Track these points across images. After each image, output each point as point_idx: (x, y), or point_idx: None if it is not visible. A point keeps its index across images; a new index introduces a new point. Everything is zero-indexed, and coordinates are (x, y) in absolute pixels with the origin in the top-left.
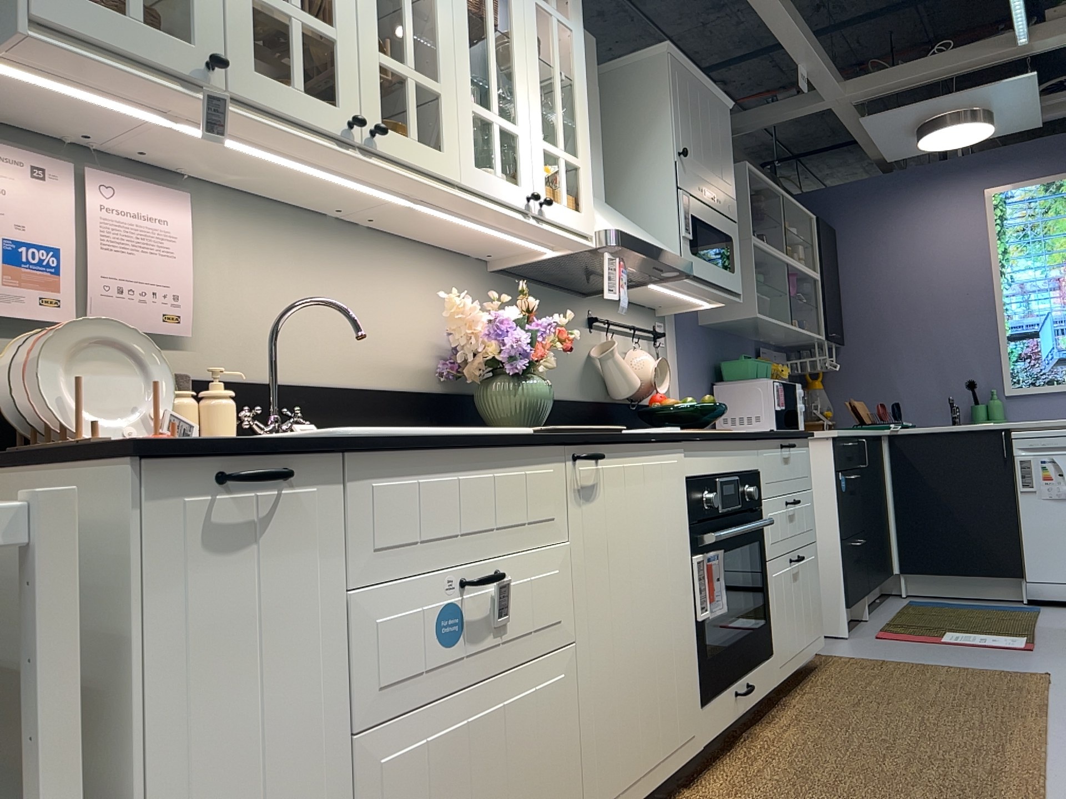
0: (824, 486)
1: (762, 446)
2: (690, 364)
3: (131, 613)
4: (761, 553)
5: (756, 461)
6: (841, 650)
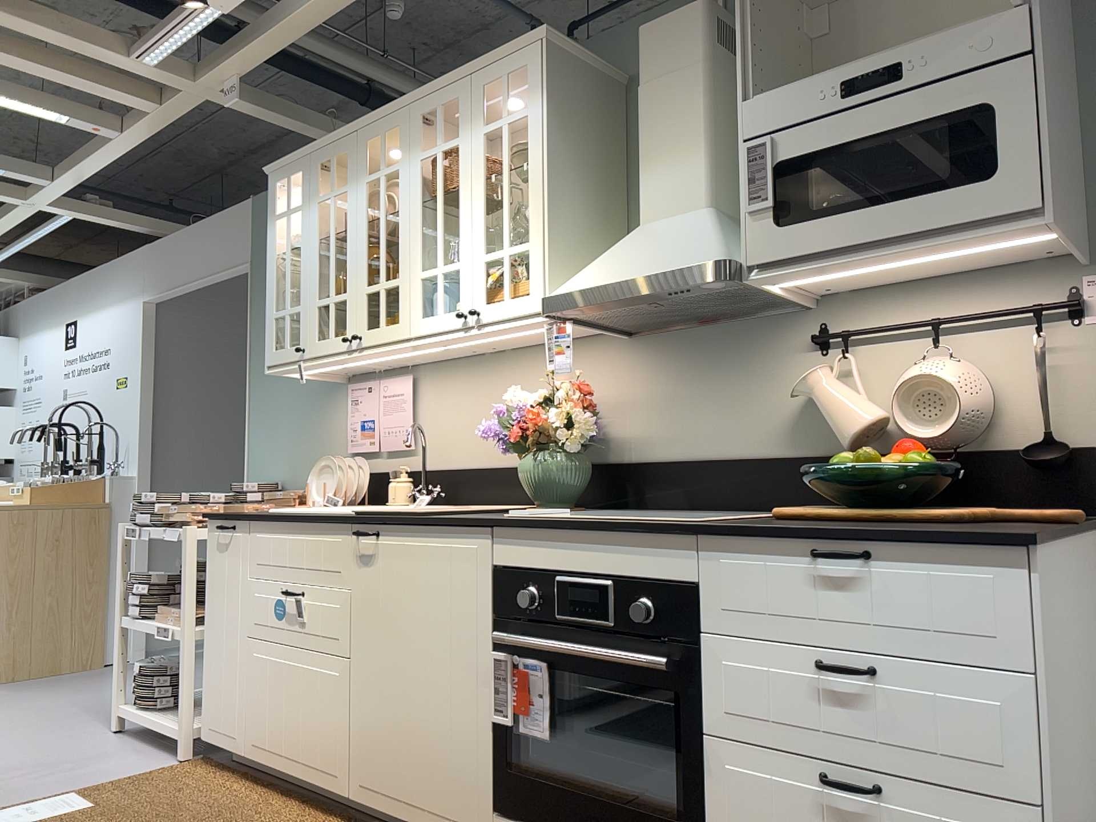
0: None
1: (714, 546)
2: None
3: (207, 565)
4: (688, 716)
5: (684, 568)
6: None
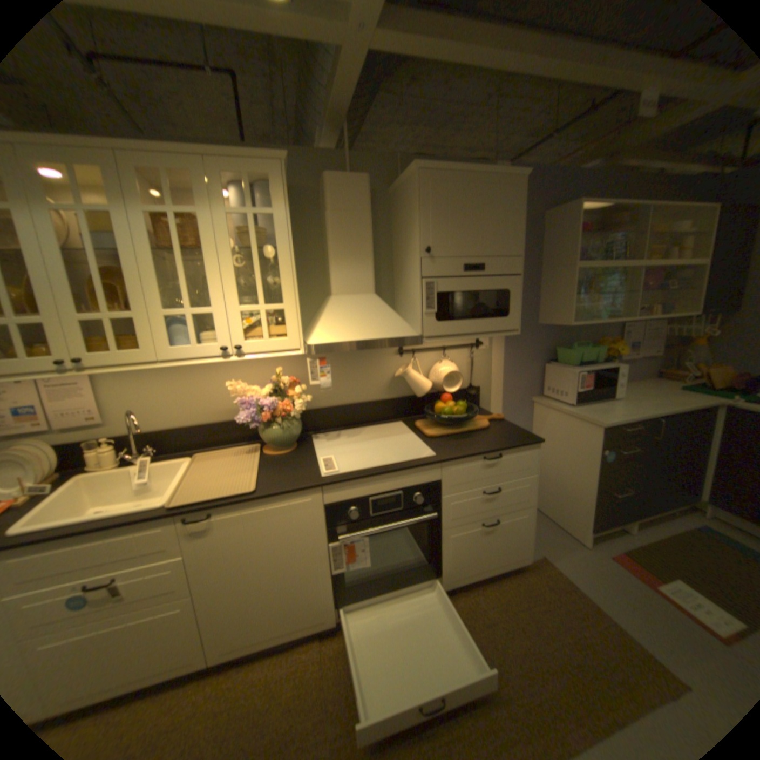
0: (593, 456)
1: (448, 465)
2: (517, 354)
3: None
4: (435, 527)
5: (435, 476)
6: (566, 562)
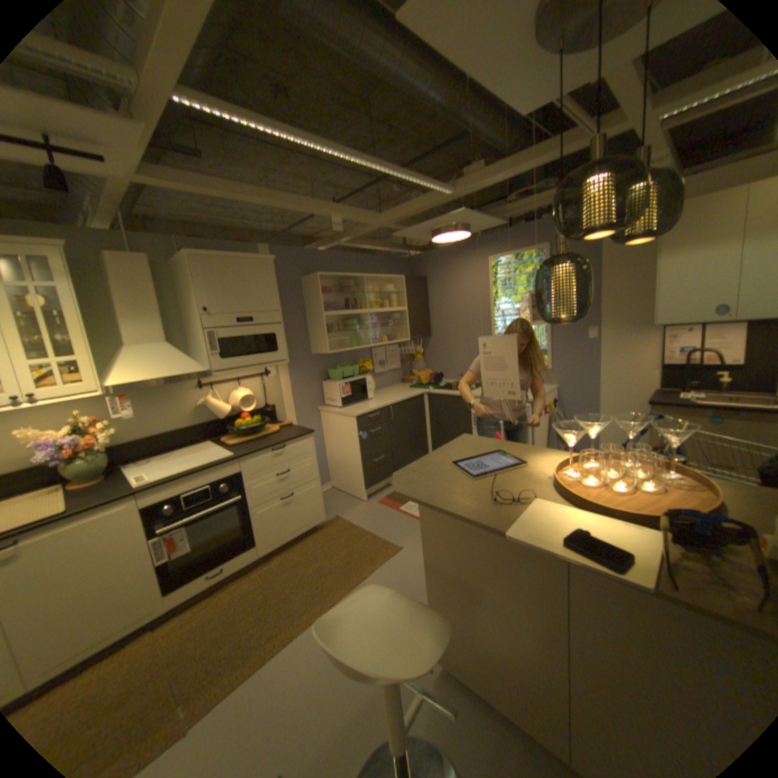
0: (355, 437)
1: (245, 459)
2: (300, 377)
3: None
4: (243, 508)
5: (236, 469)
6: (350, 513)
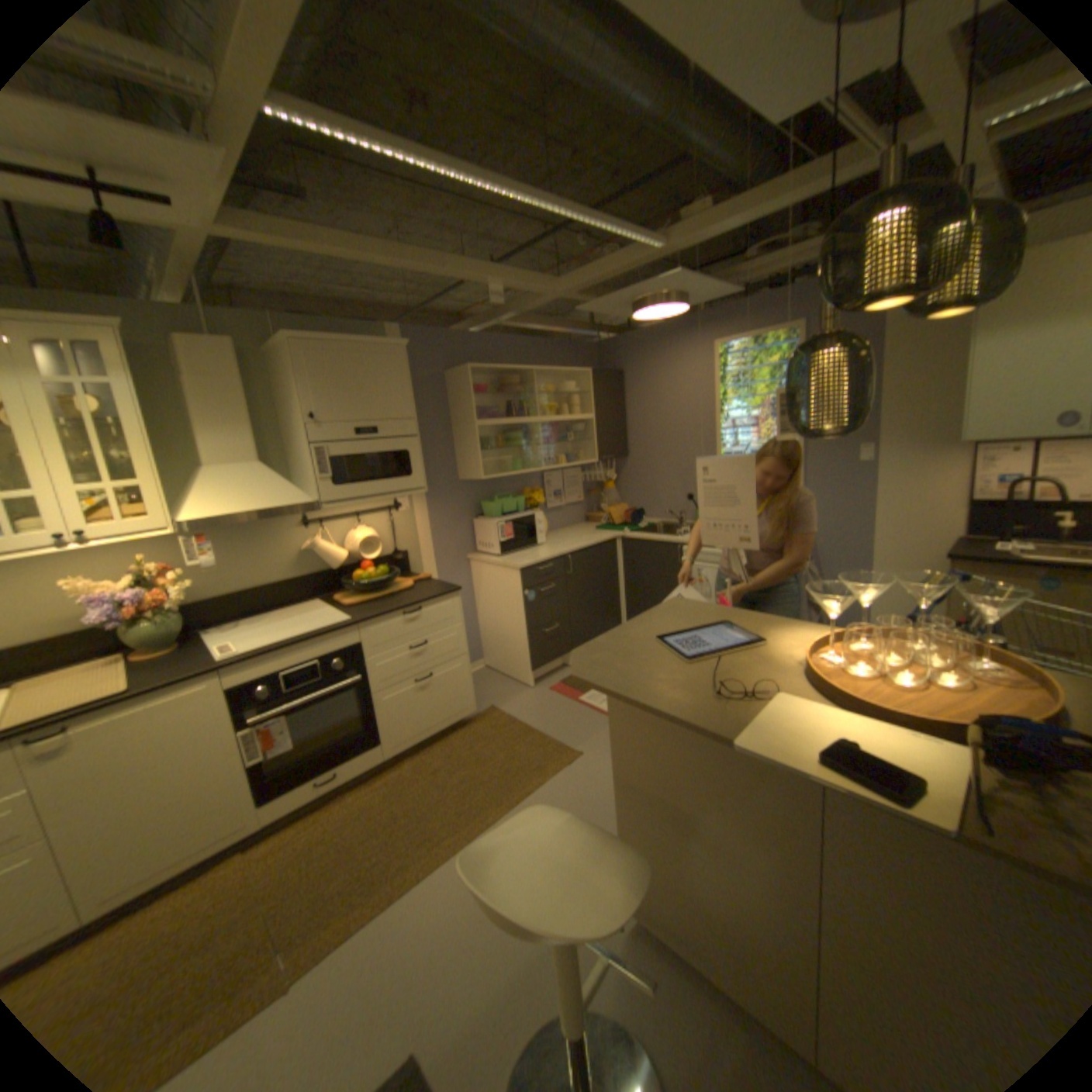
0: (518, 598)
1: (366, 625)
2: (442, 513)
3: None
4: (363, 692)
5: (354, 638)
6: (511, 703)
